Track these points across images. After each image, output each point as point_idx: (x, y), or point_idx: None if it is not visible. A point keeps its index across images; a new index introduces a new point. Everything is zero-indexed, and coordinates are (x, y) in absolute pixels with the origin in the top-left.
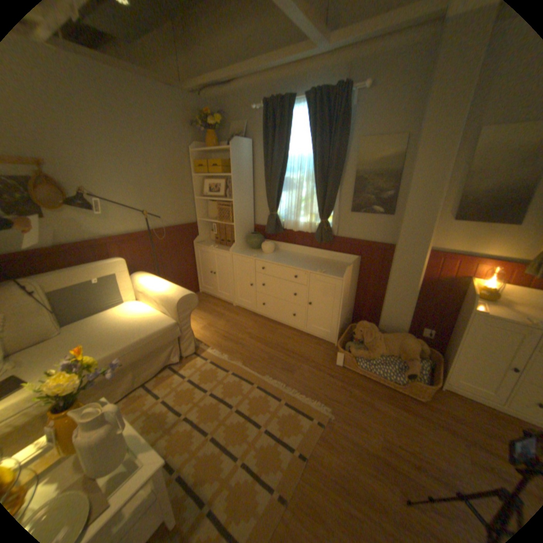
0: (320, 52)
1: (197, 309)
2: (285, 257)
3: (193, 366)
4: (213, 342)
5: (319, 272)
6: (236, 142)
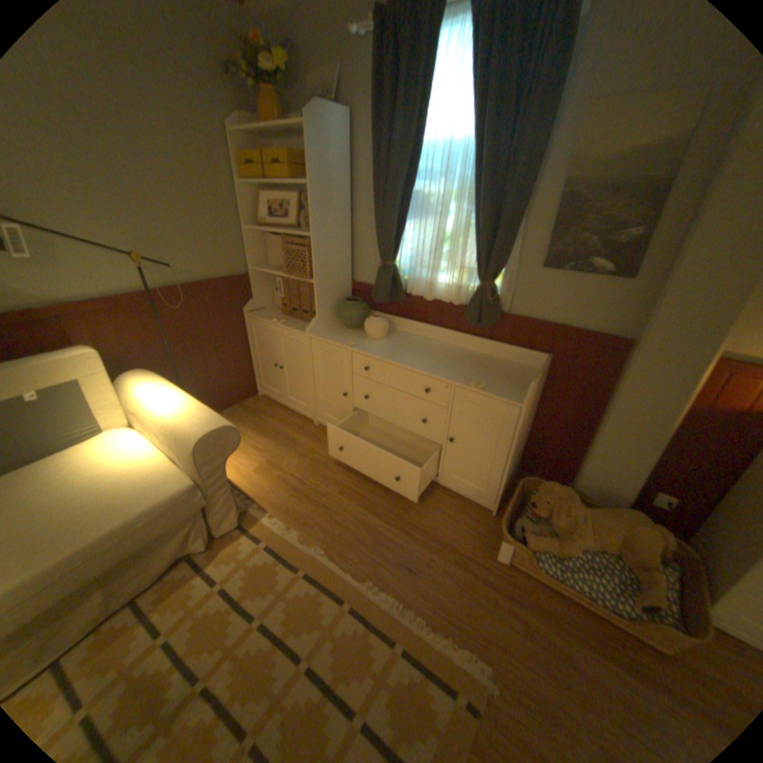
0: None
1: (251, 430)
2: (408, 348)
3: (232, 556)
4: (274, 500)
5: (475, 387)
6: (317, 111)
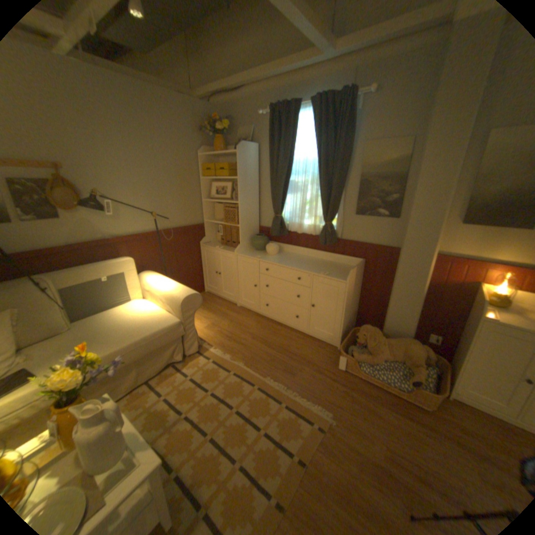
0: (326, 59)
1: (201, 309)
2: (289, 259)
3: (195, 365)
4: (216, 341)
5: (322, 274)
6: (243, 147)
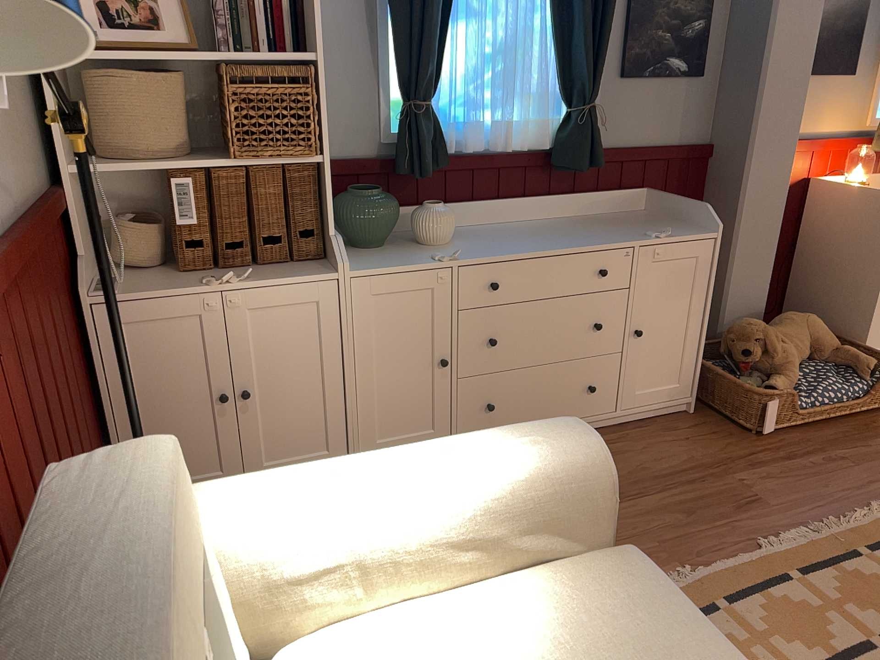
0: None
1: None
2: (507, 237)
3: None
4: None
5: (665, 235)
6: None
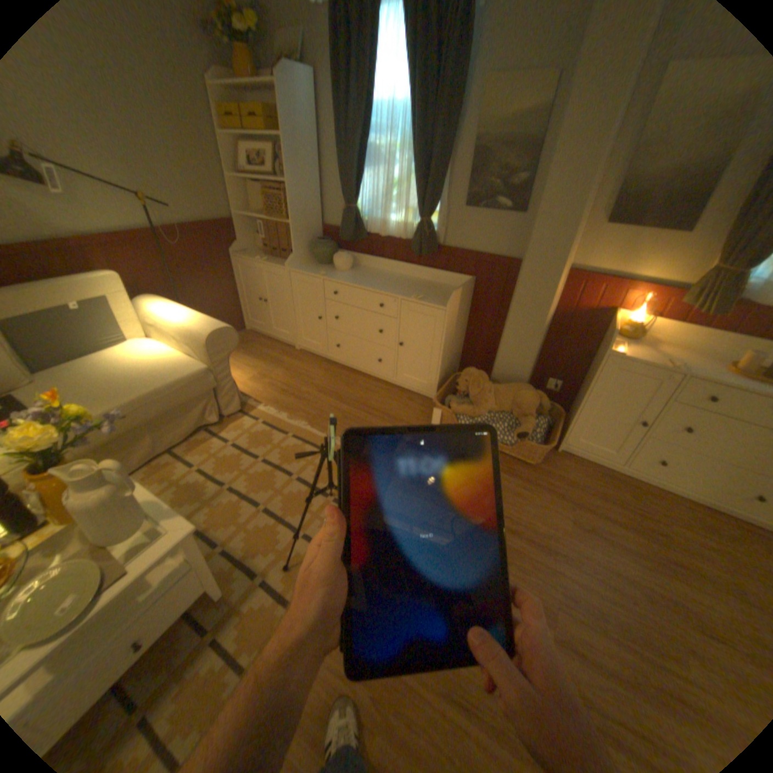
0: None
1: (242, 354)
2: (368, 278)
3: (238, 428)
4: (267, 397)
5: (414, 299)
6: (286, 73)
